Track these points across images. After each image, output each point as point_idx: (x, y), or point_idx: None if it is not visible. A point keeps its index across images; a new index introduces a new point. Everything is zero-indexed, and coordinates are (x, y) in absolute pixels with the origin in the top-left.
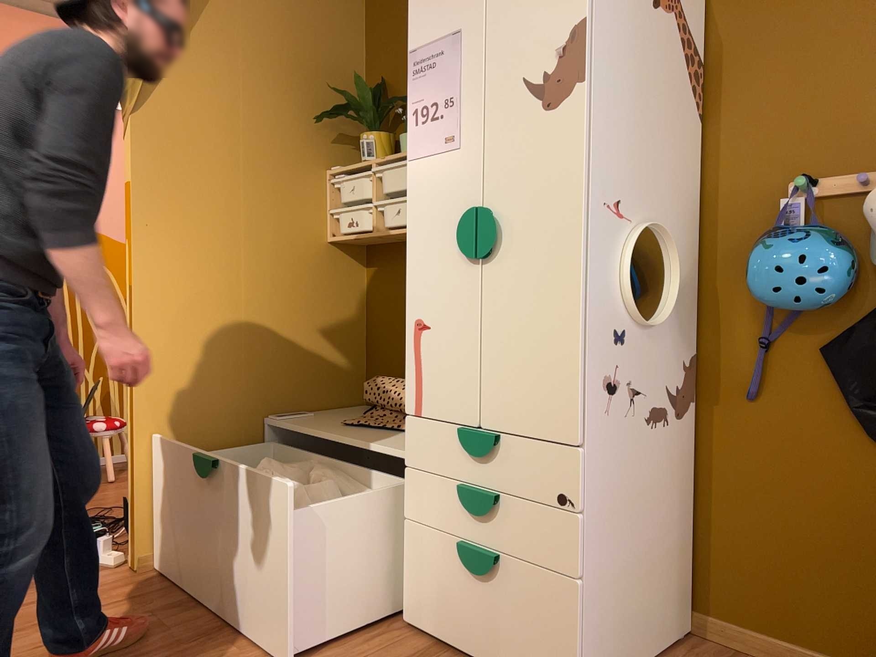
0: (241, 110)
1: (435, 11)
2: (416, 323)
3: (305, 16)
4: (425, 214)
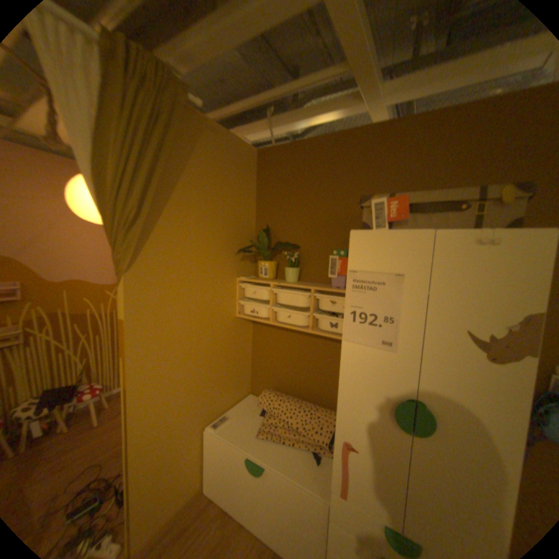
0: (194, 254)
1: (377, 251)
2: (345, 444)
3: (228, 190)
4: (357, 381)
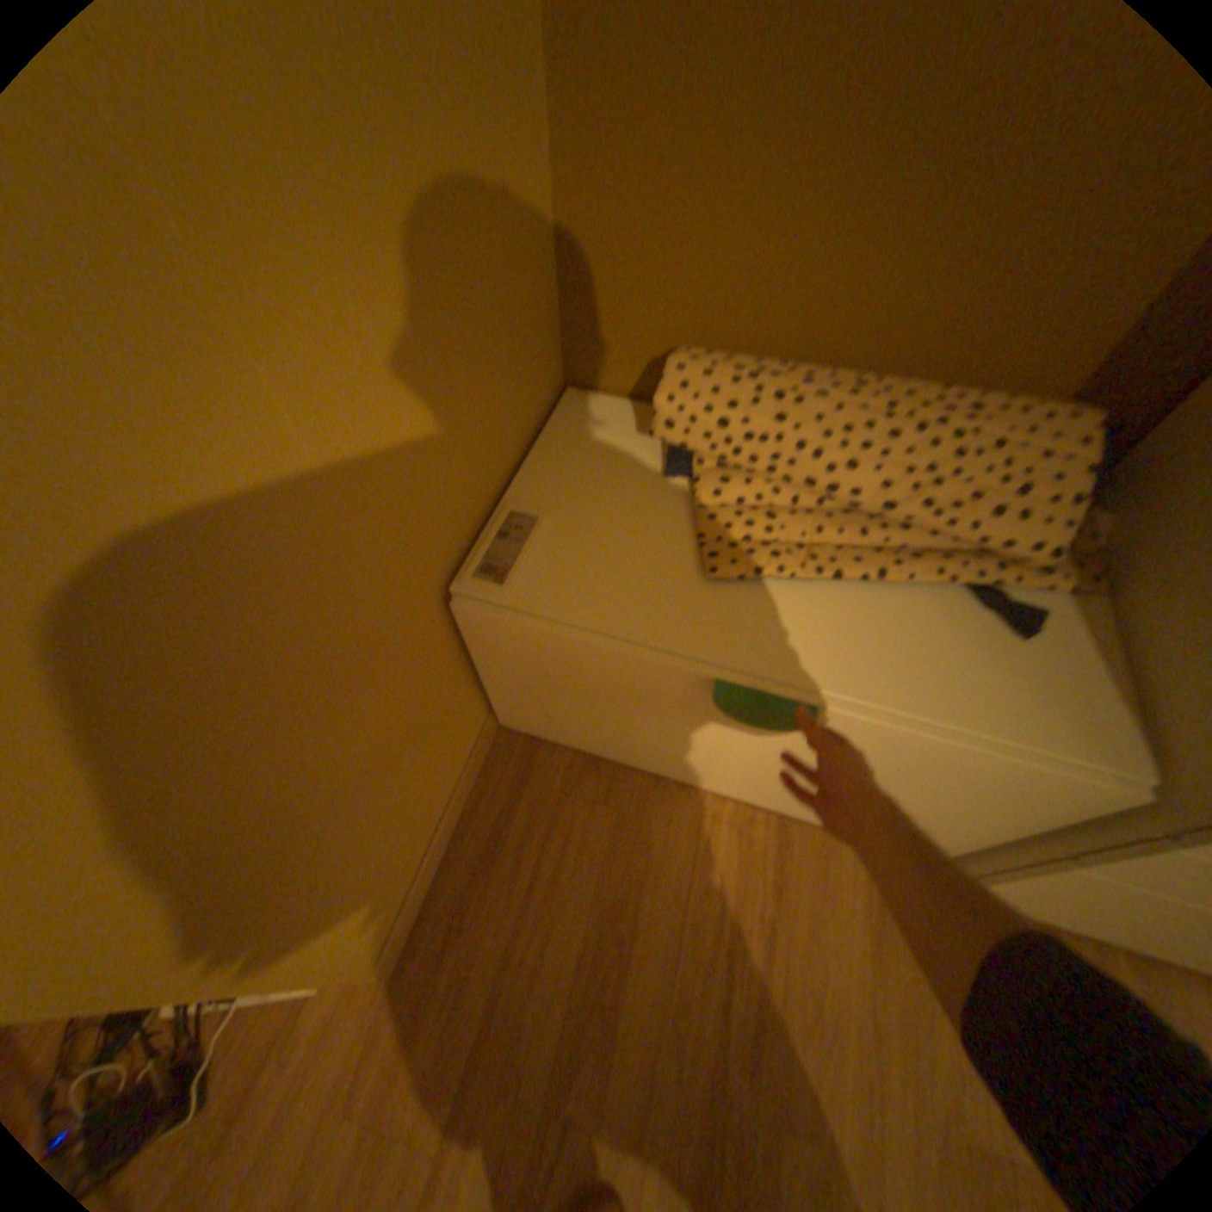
0: None
1: None
2: None
3: None
4: None
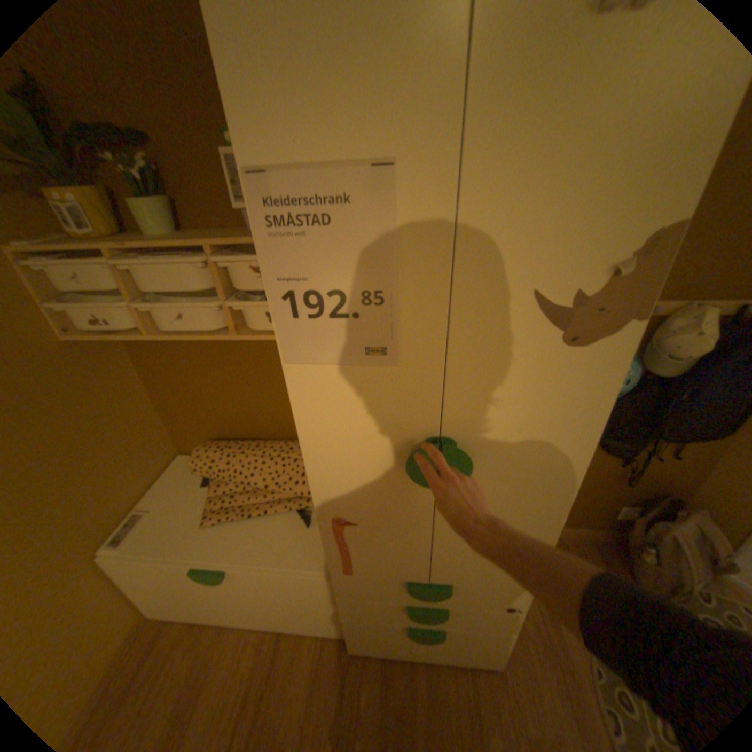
0: None
1: (308, 78)
2: (334, 519)
3: None
4: (333, 430)
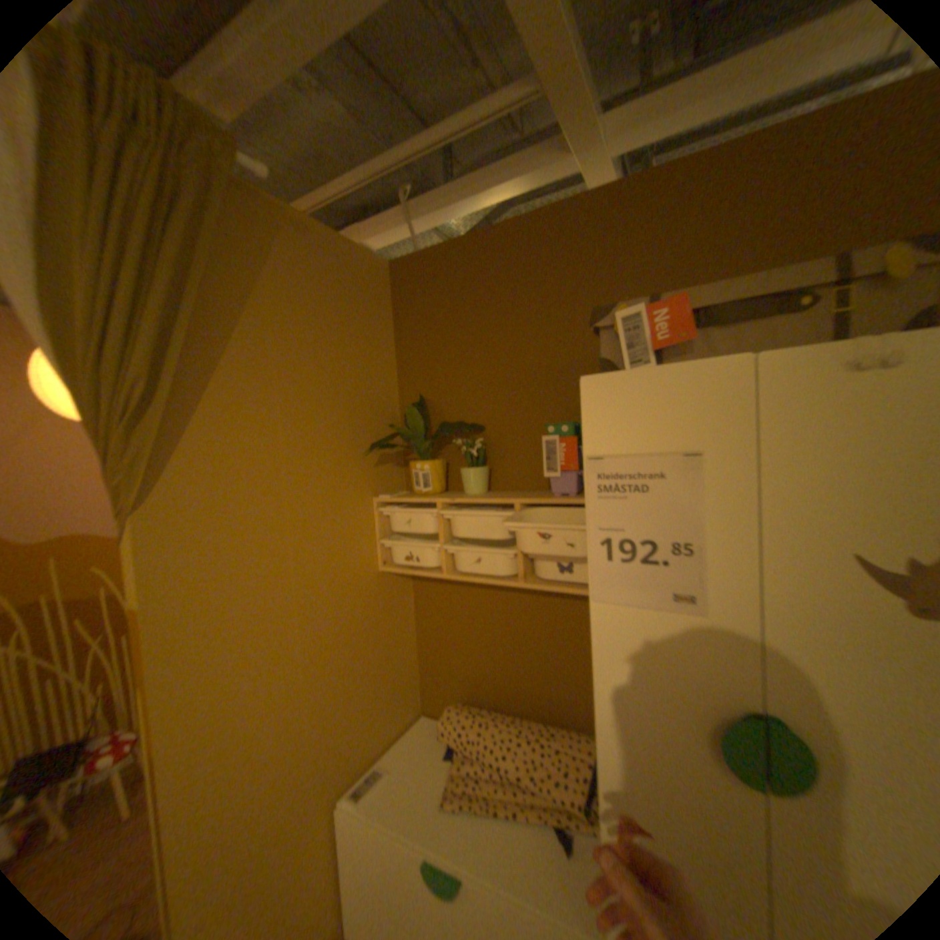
0: (282, 460)
1: (639, 410)
2: (622, 818)
3: (340, 335)
4: (632, 682)
